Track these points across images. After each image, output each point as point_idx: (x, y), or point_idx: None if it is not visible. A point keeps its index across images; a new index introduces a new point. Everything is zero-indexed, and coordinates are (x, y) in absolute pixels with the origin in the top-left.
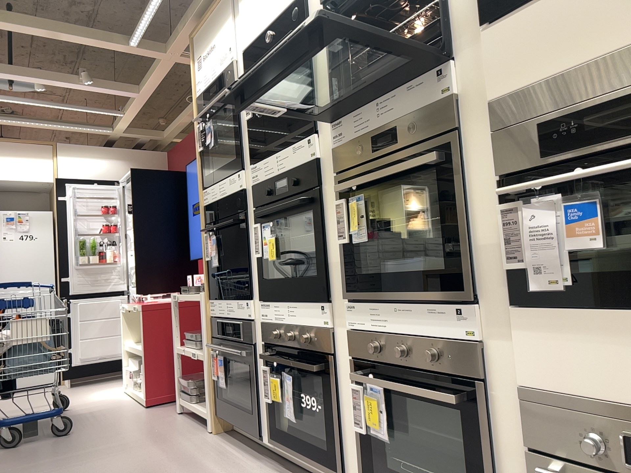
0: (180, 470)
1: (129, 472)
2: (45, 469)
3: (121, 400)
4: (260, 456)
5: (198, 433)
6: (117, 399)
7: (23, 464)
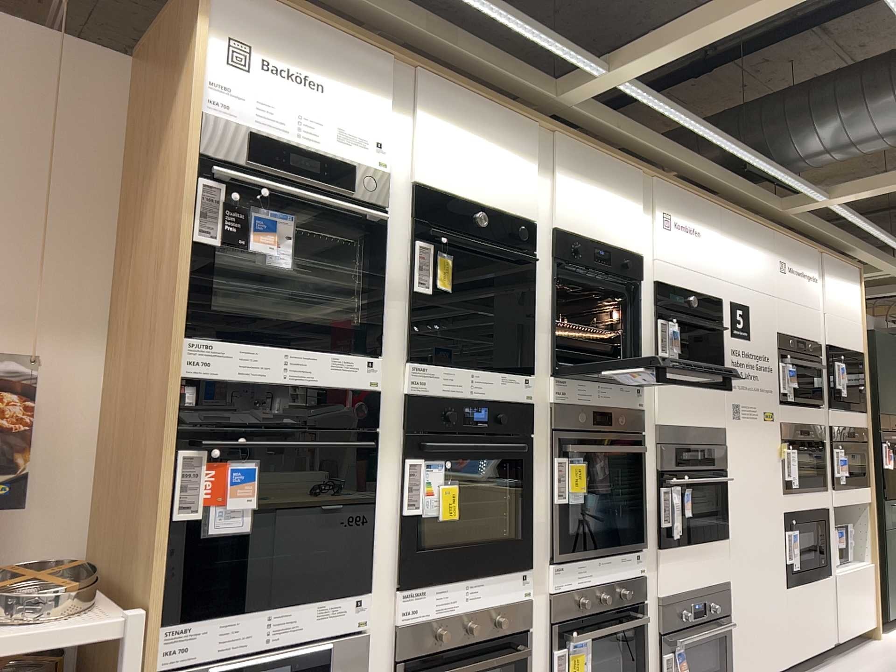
0: None
1: None
2: None
3: None
4: None
5: None
6: None
7: None
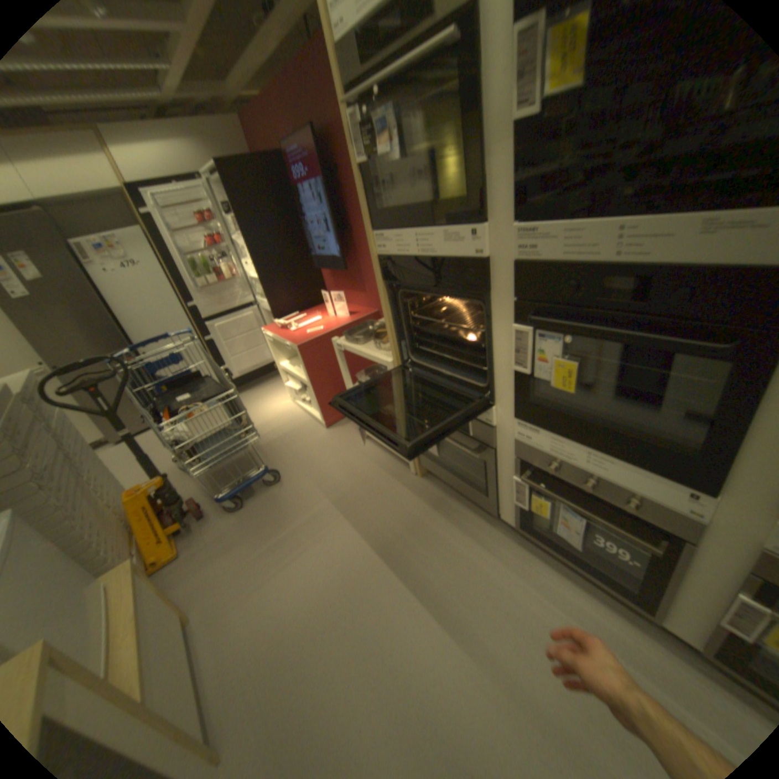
0: (425, 551)
1: (376, 556)
2: (289, 554)
3: (296, 417)
4: (490, 520)
5: (403, 477)
6: (290, 416)
7: (263, 544)
